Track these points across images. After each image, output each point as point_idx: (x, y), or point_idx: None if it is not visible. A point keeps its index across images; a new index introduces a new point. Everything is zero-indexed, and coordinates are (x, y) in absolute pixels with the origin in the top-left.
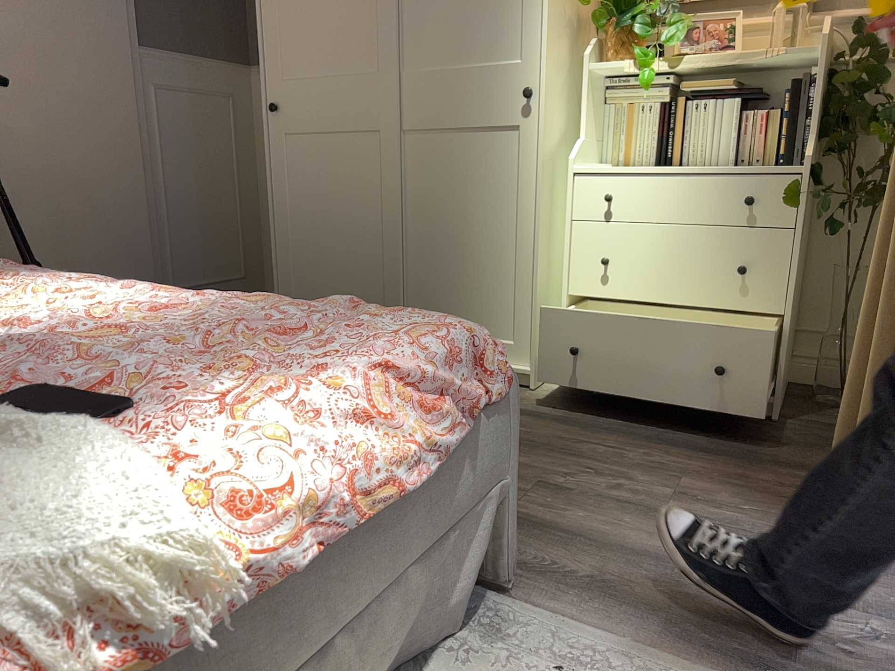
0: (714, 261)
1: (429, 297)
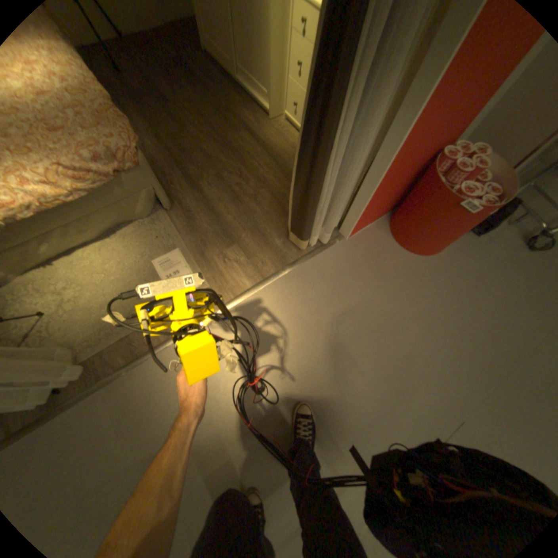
0: None
1: (242, 50)
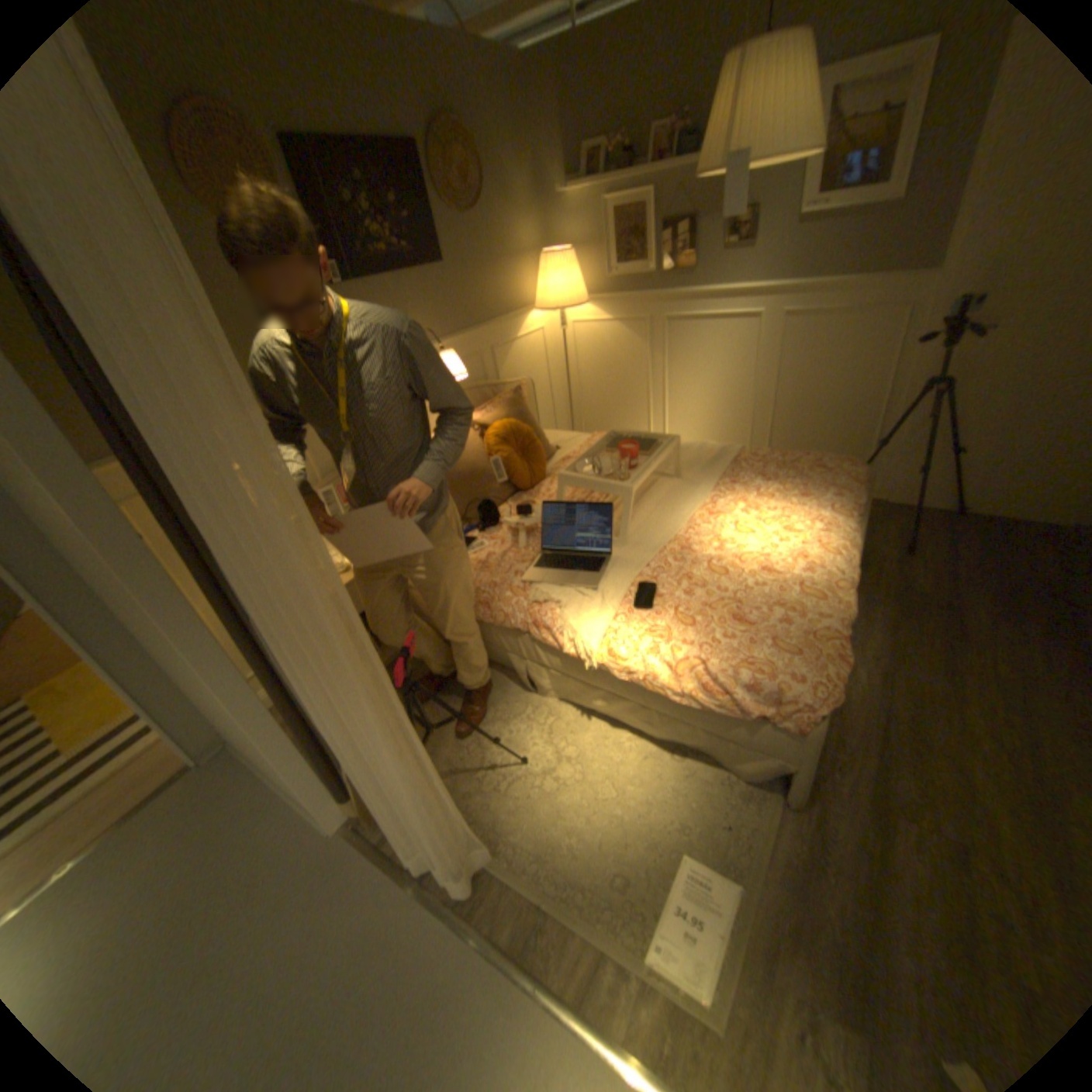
0: None
1: None
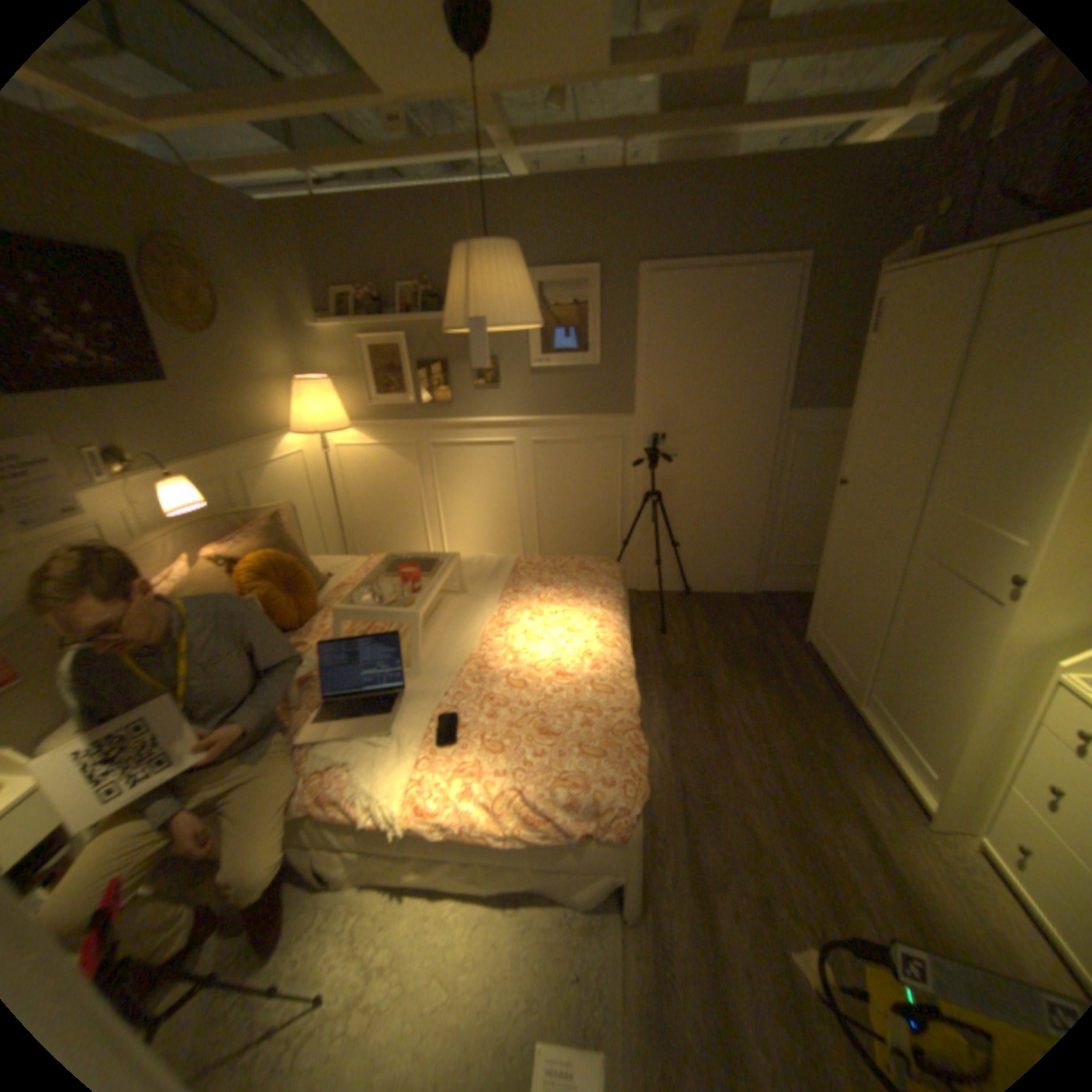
0: None
1: (893, 686)
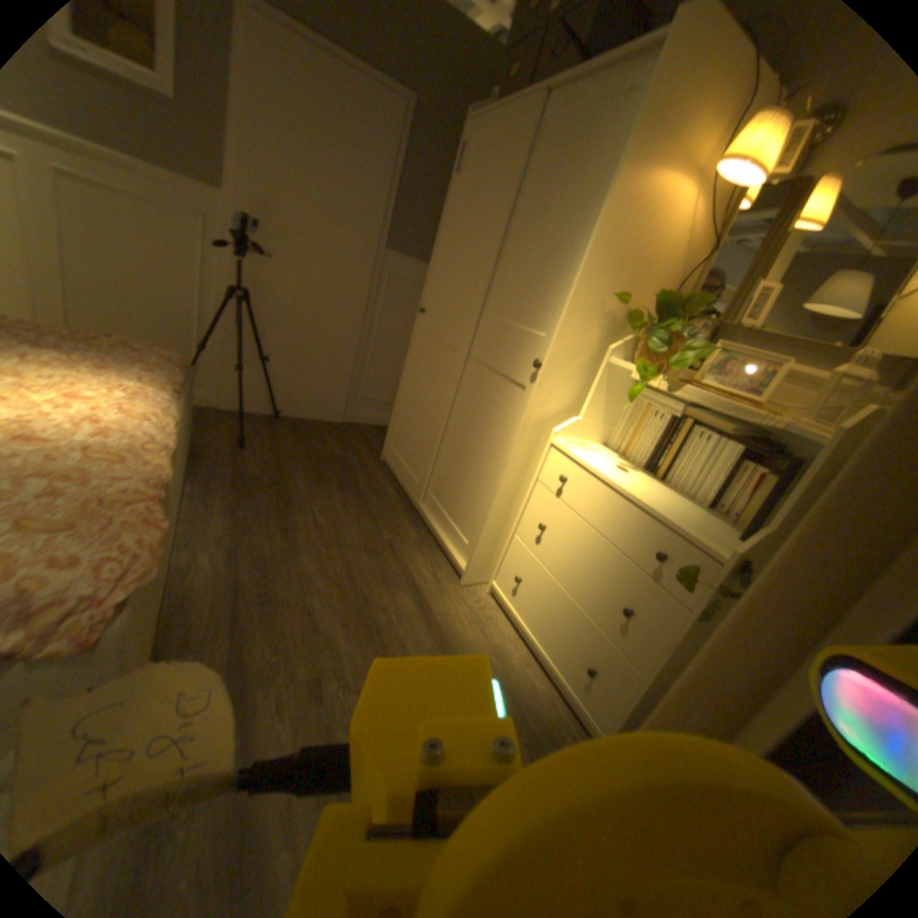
0: (613, 583)
1: (444, 477)
